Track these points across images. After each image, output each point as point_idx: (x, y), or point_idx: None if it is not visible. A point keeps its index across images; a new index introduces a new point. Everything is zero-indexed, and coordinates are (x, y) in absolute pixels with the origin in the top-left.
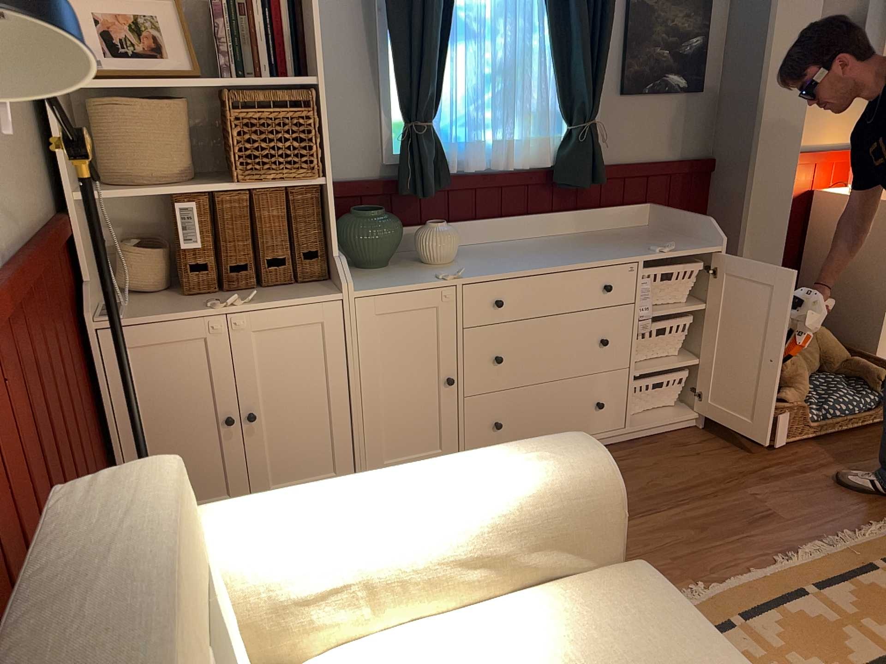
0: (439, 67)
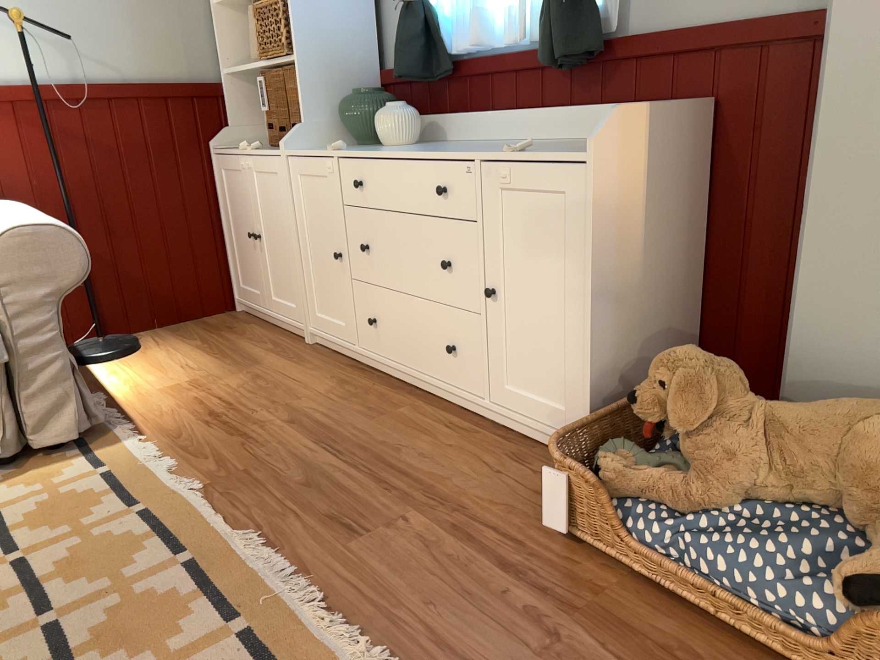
0: None
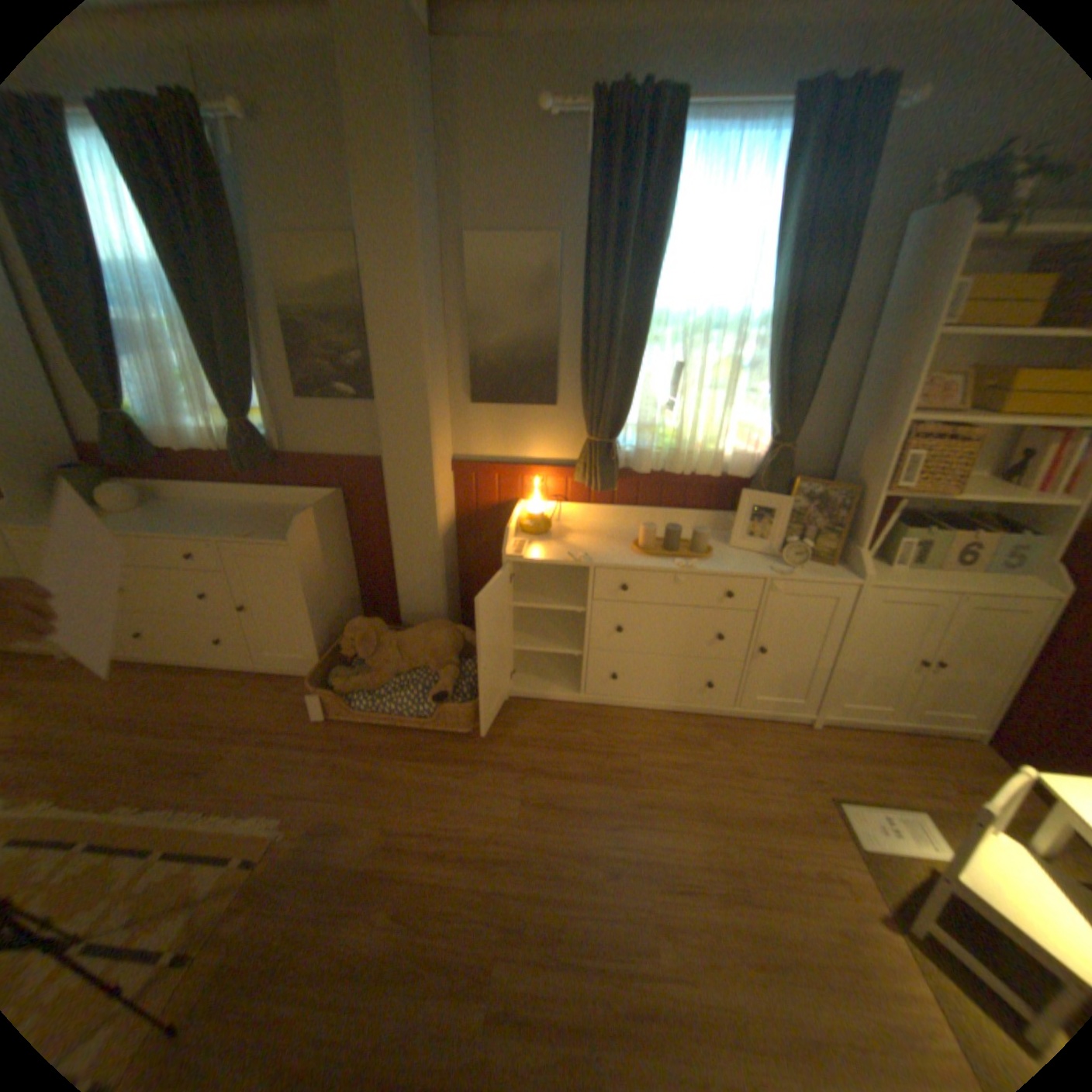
0: (107, 371)
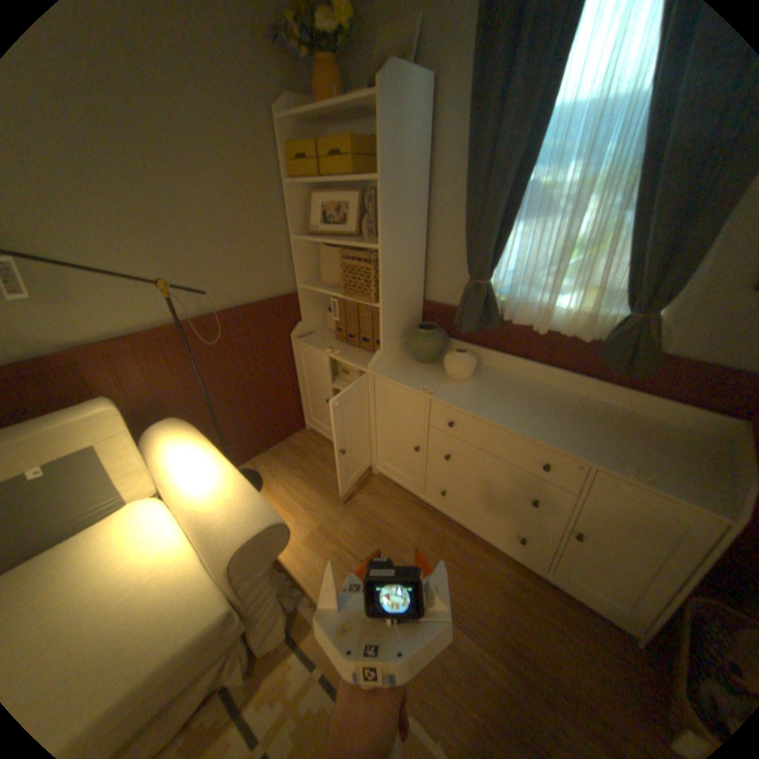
0: (502, 237)
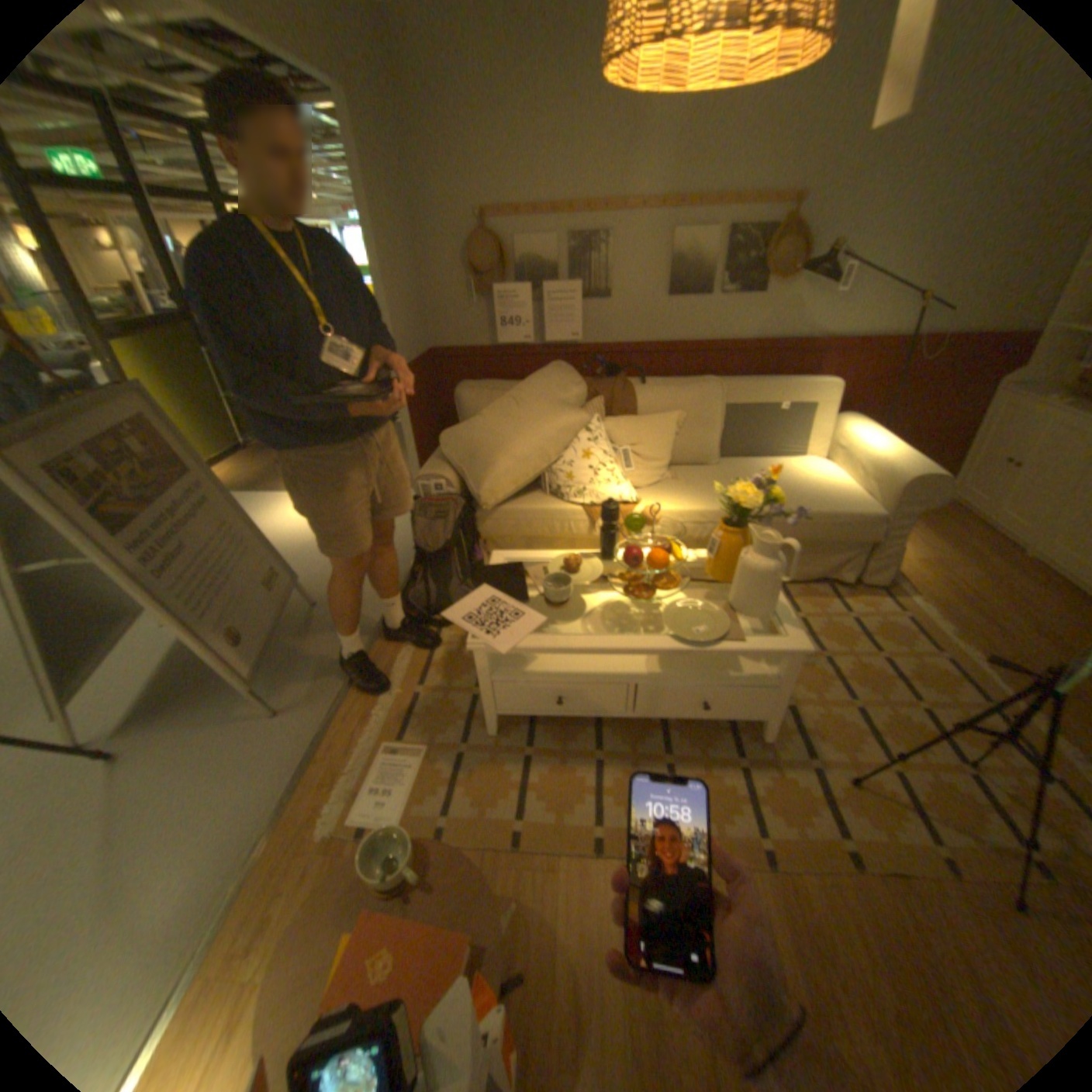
0: None
